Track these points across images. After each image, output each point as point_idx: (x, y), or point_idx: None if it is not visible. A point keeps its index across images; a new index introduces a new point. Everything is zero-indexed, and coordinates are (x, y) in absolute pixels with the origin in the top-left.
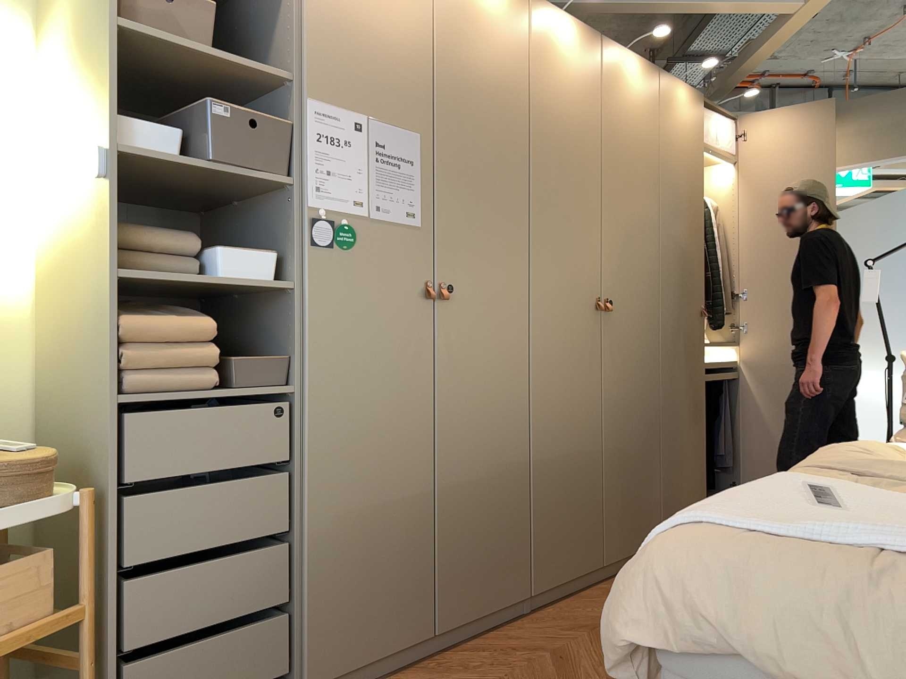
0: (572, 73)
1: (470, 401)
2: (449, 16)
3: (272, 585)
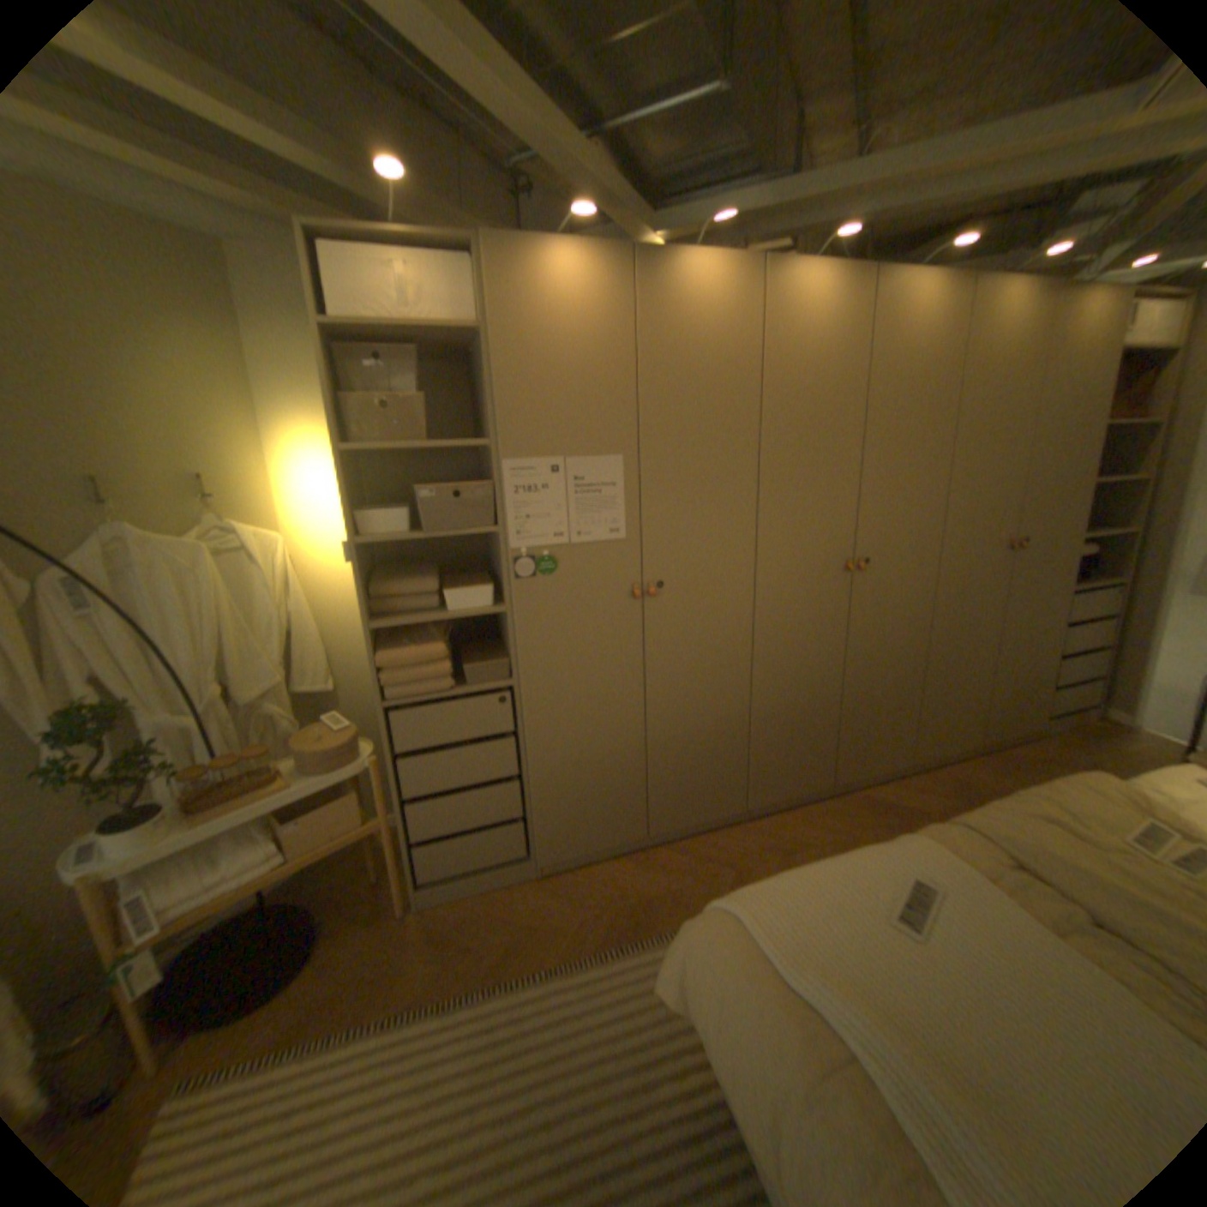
0: (823, 331)
1: (681, 672)
2: (653, 325)
3: (509, 805)
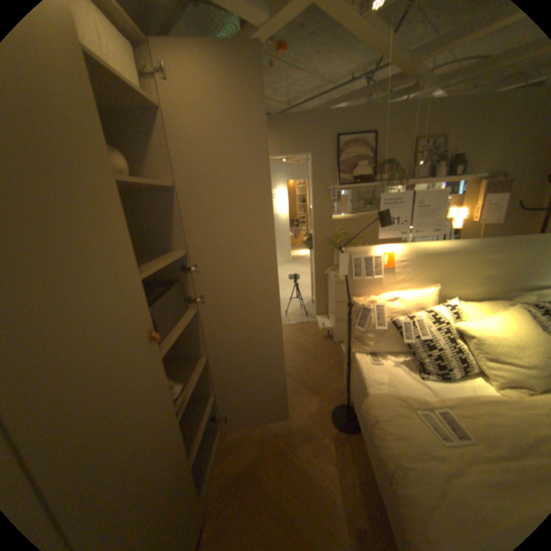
0: None
1: None
2: None
3: None
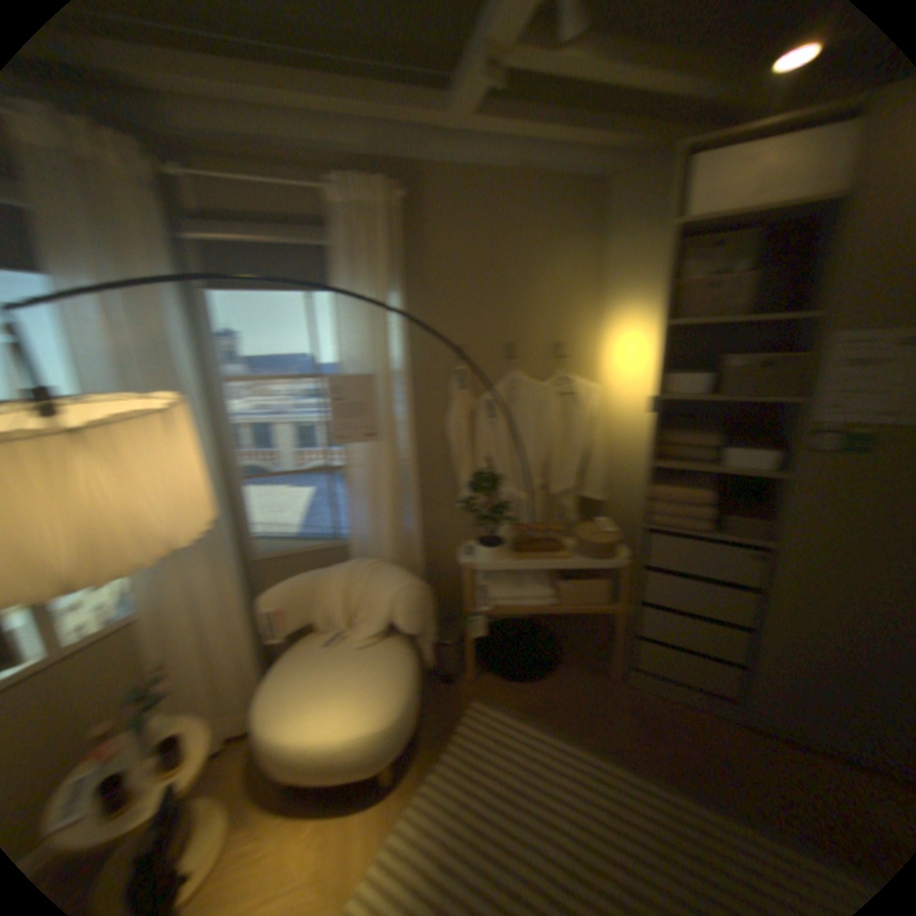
0: None
1: None
2: None
3: (738, 651)
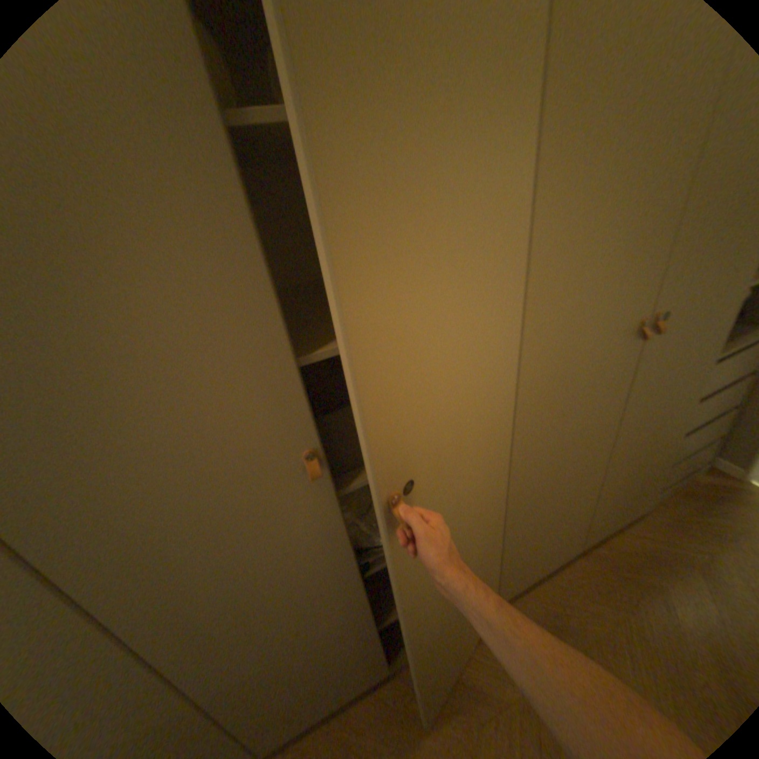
0: None
1: None
2: None
3: None
